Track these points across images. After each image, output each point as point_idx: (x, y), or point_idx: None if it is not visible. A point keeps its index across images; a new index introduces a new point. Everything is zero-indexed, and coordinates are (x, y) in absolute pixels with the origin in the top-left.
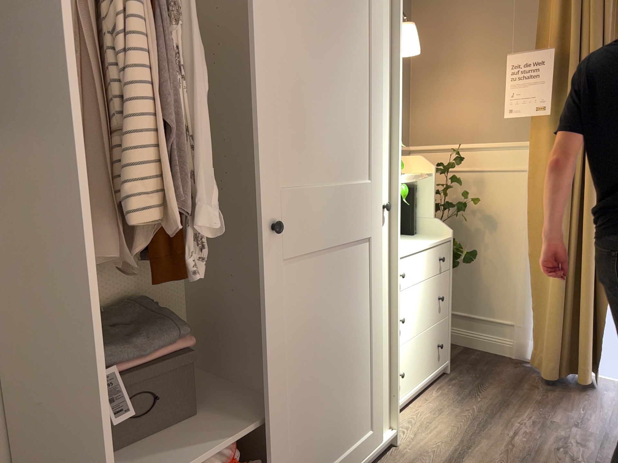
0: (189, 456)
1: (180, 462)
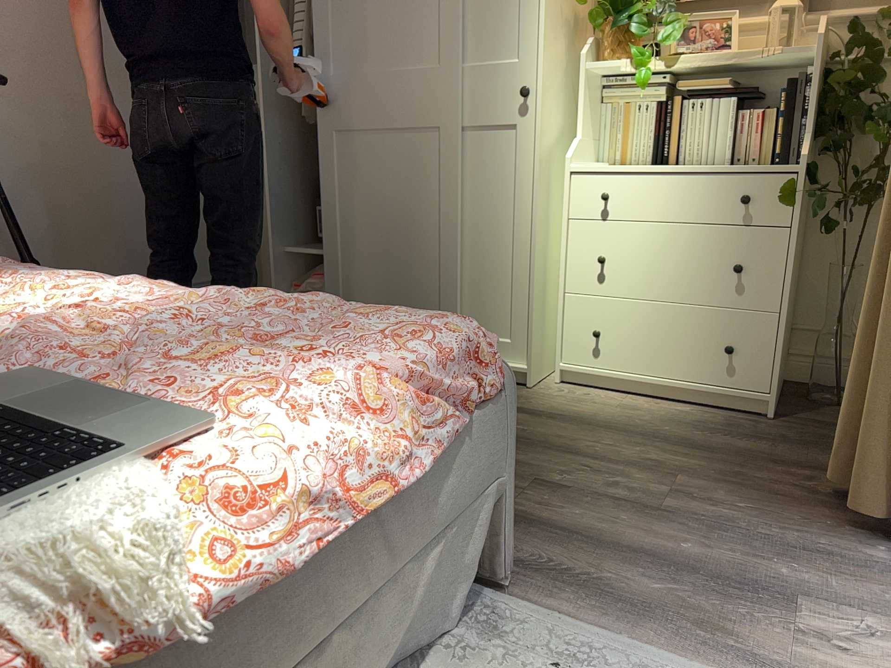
0: (297, 246)
1: (292, 245)
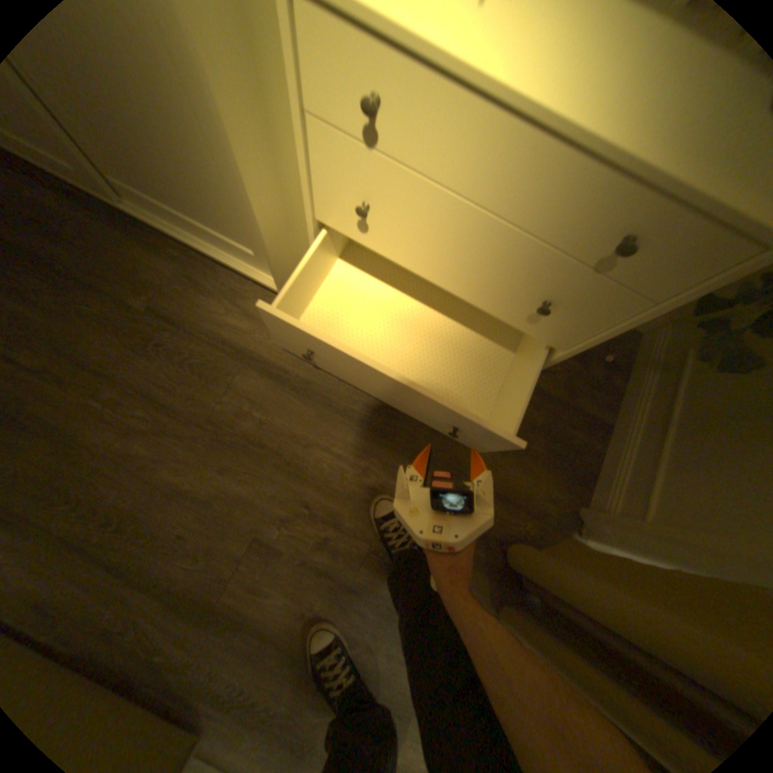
0: None
1: None
